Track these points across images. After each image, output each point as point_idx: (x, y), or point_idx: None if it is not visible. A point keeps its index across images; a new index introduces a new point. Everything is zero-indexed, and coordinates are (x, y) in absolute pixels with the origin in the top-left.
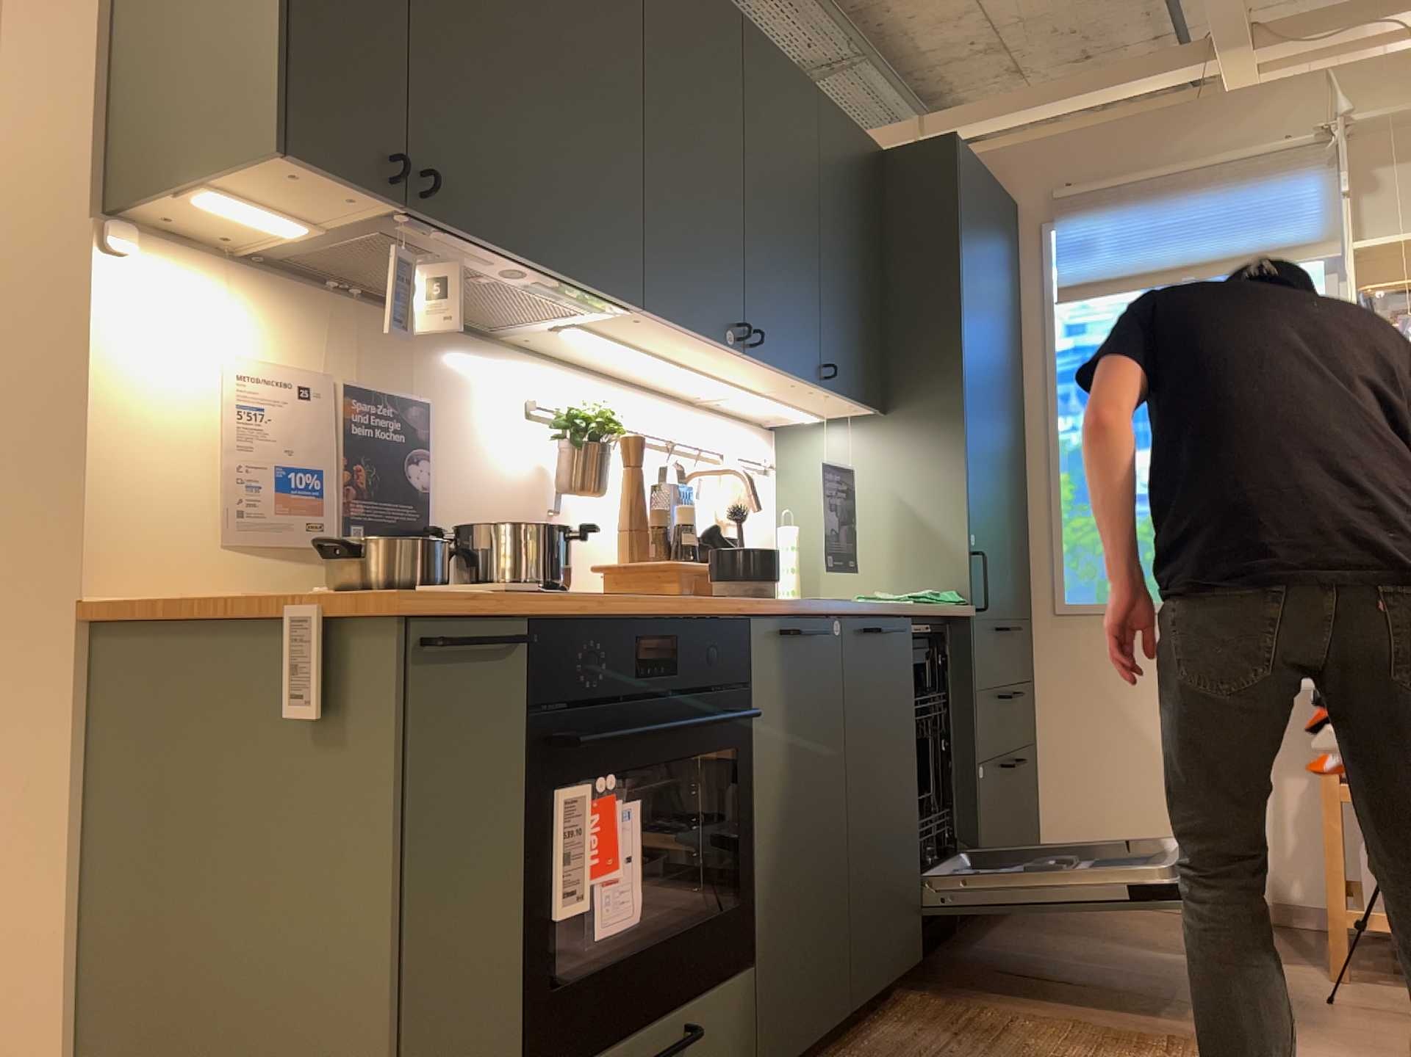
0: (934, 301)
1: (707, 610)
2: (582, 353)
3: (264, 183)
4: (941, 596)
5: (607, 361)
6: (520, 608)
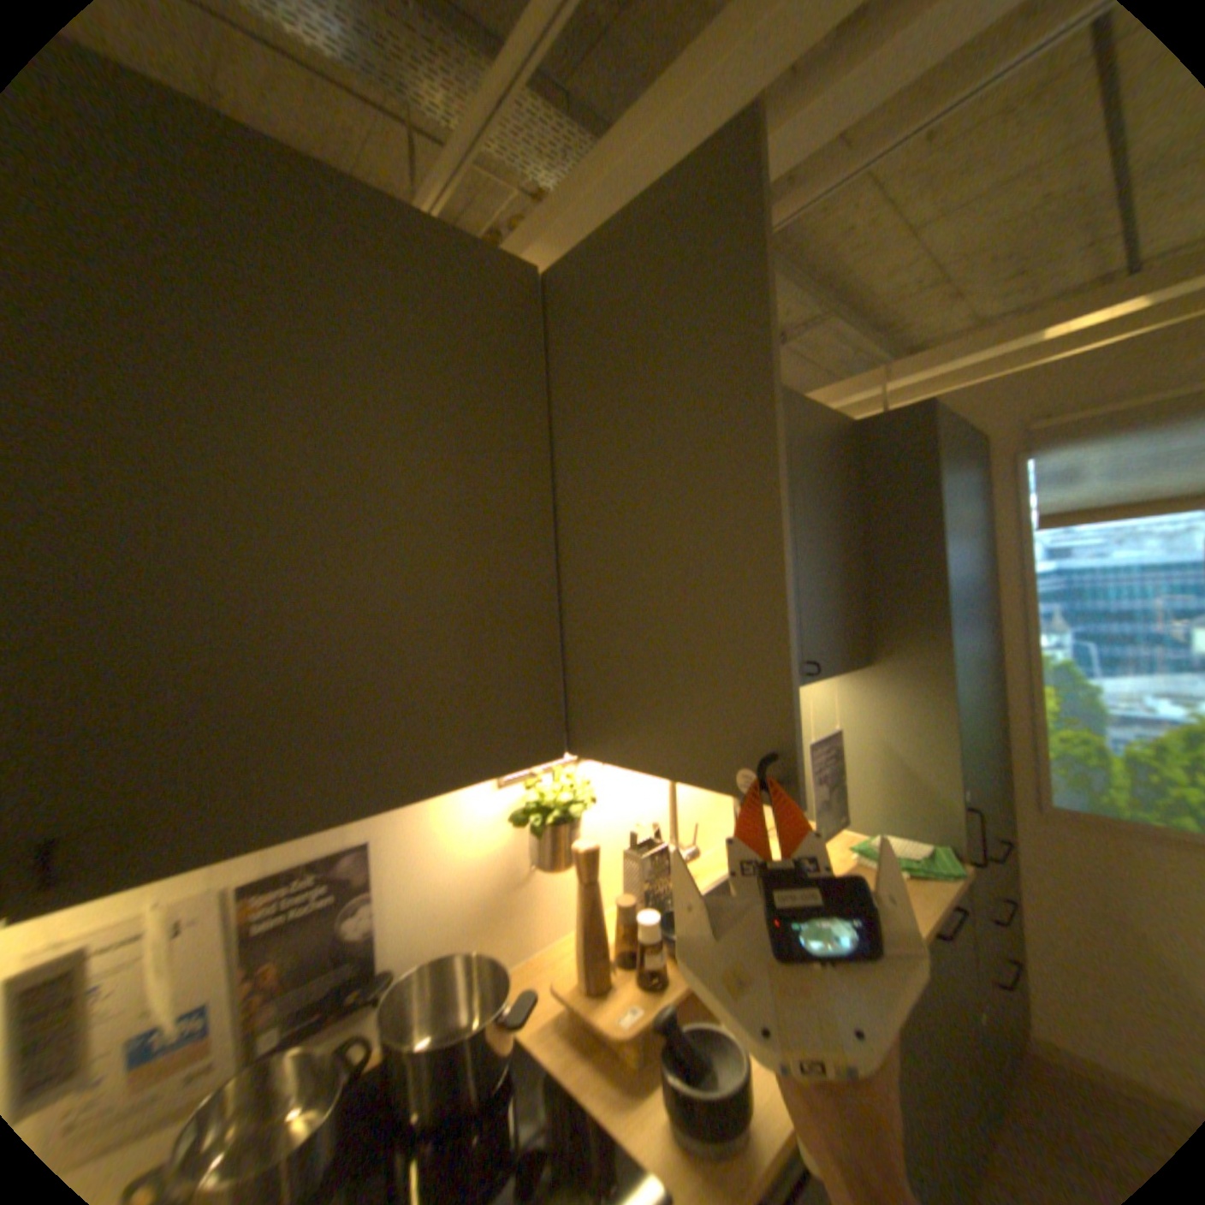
0: (917, 564)
1: None
2: None
3: None
4: (937, 865)
5: None
6: None
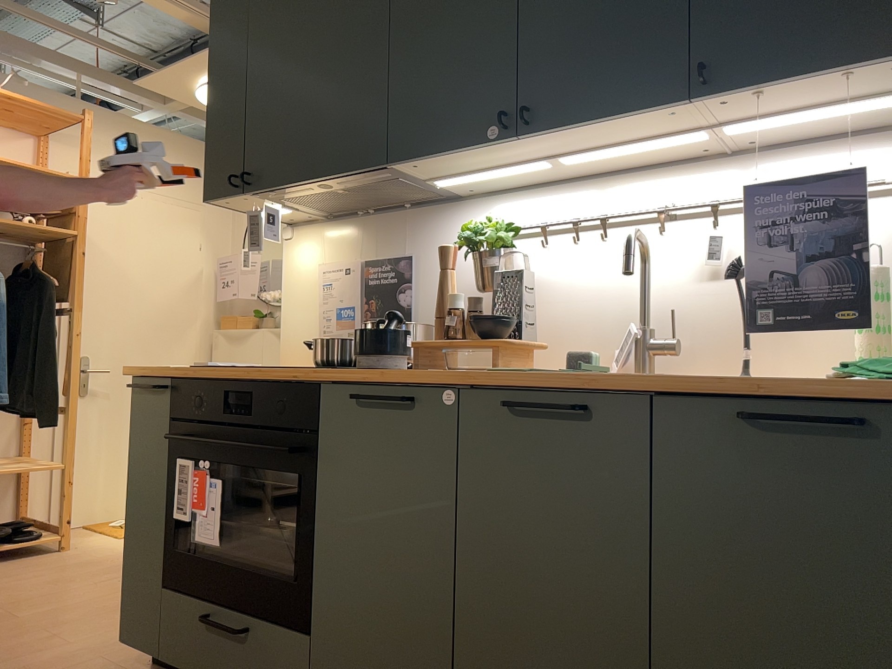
0: None
1: (284, 376)
2: (522, 178)
3: (239, 206)
4: None
5: (547, 174)
6: (174, 373)
